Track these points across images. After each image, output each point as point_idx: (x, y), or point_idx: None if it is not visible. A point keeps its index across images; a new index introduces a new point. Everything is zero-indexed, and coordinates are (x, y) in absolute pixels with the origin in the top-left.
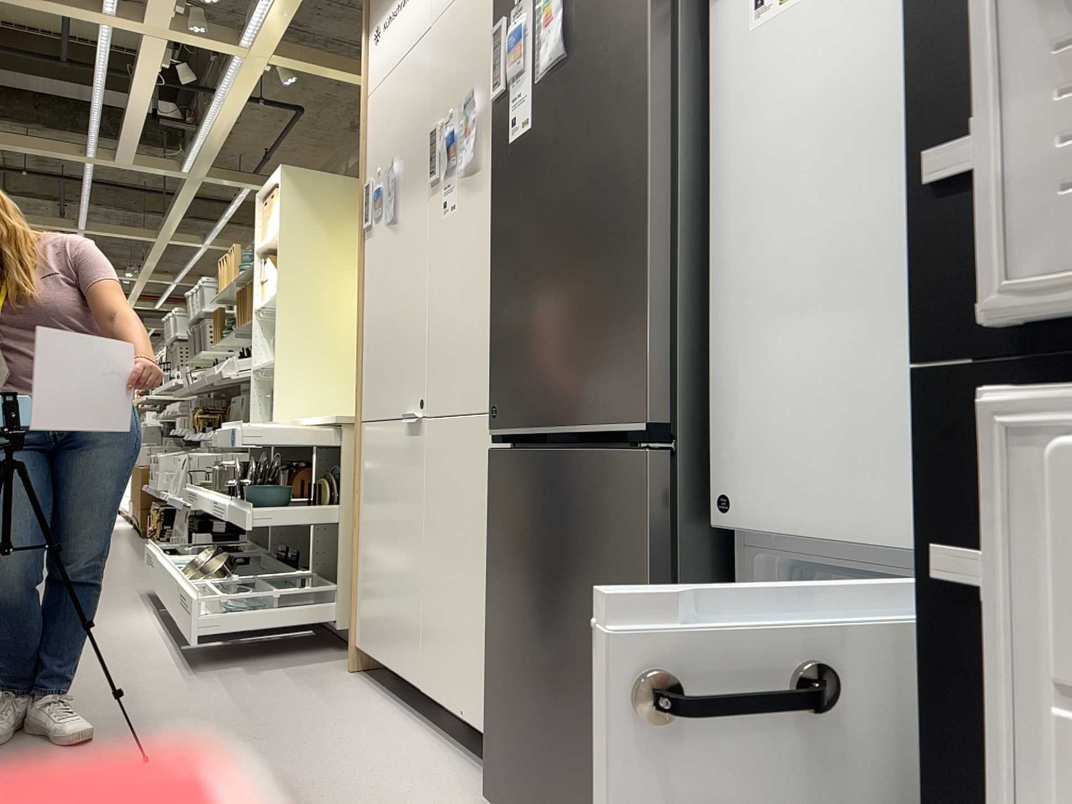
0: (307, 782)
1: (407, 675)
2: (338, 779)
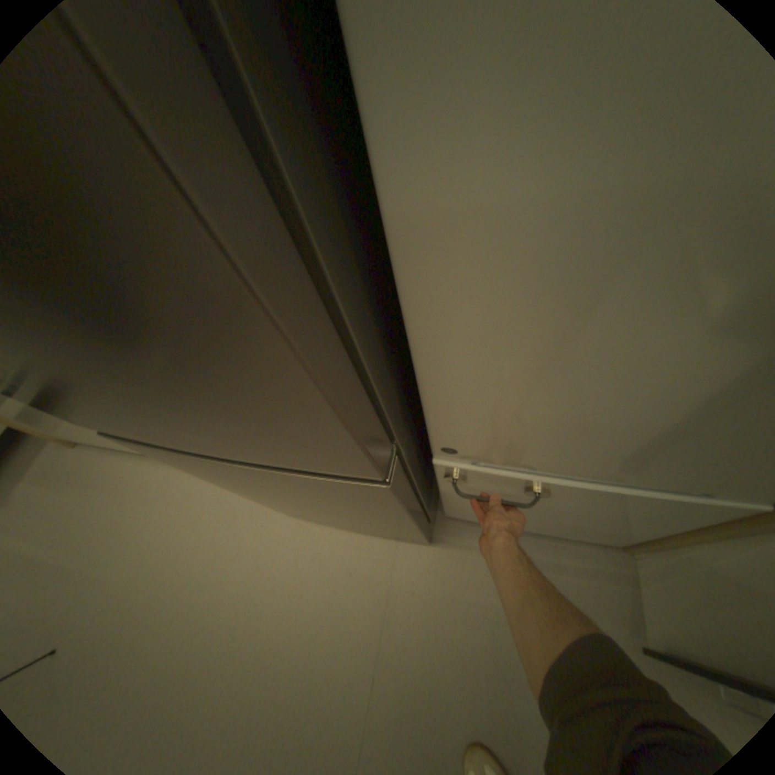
0: (165, 571)
1: None
2: (179, 553)
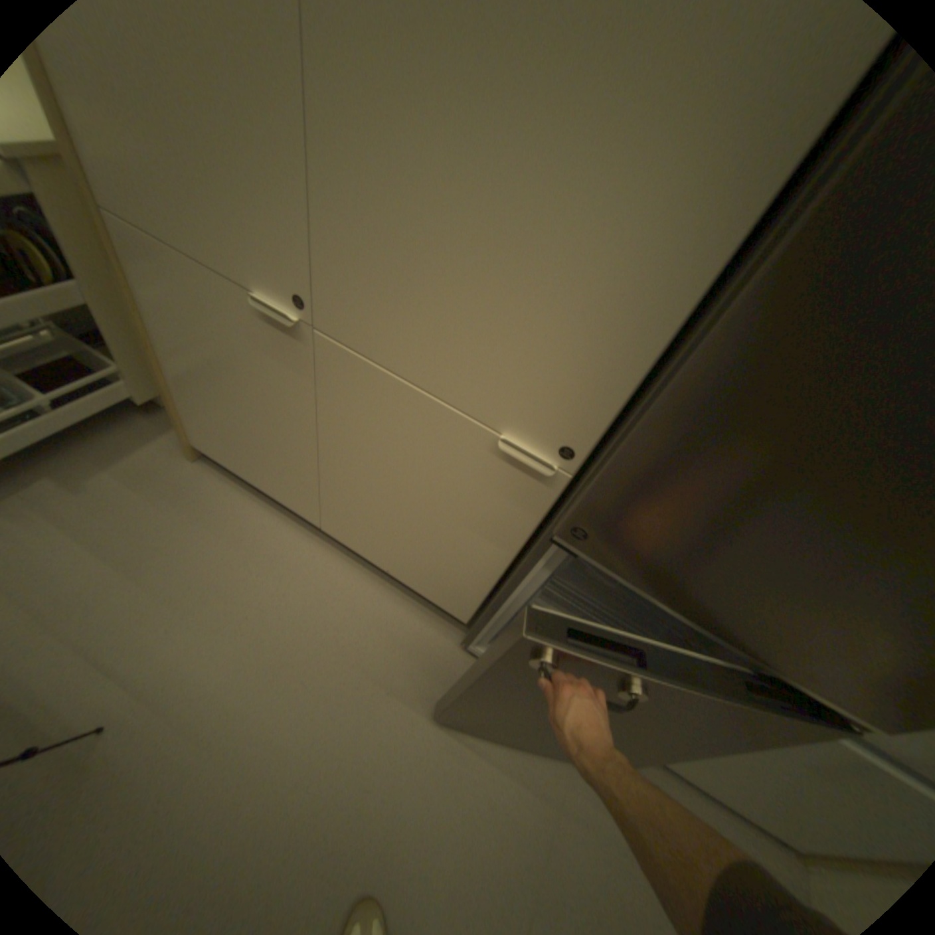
0: (292, 677)
1: (296, 509)
2: (315, 661)
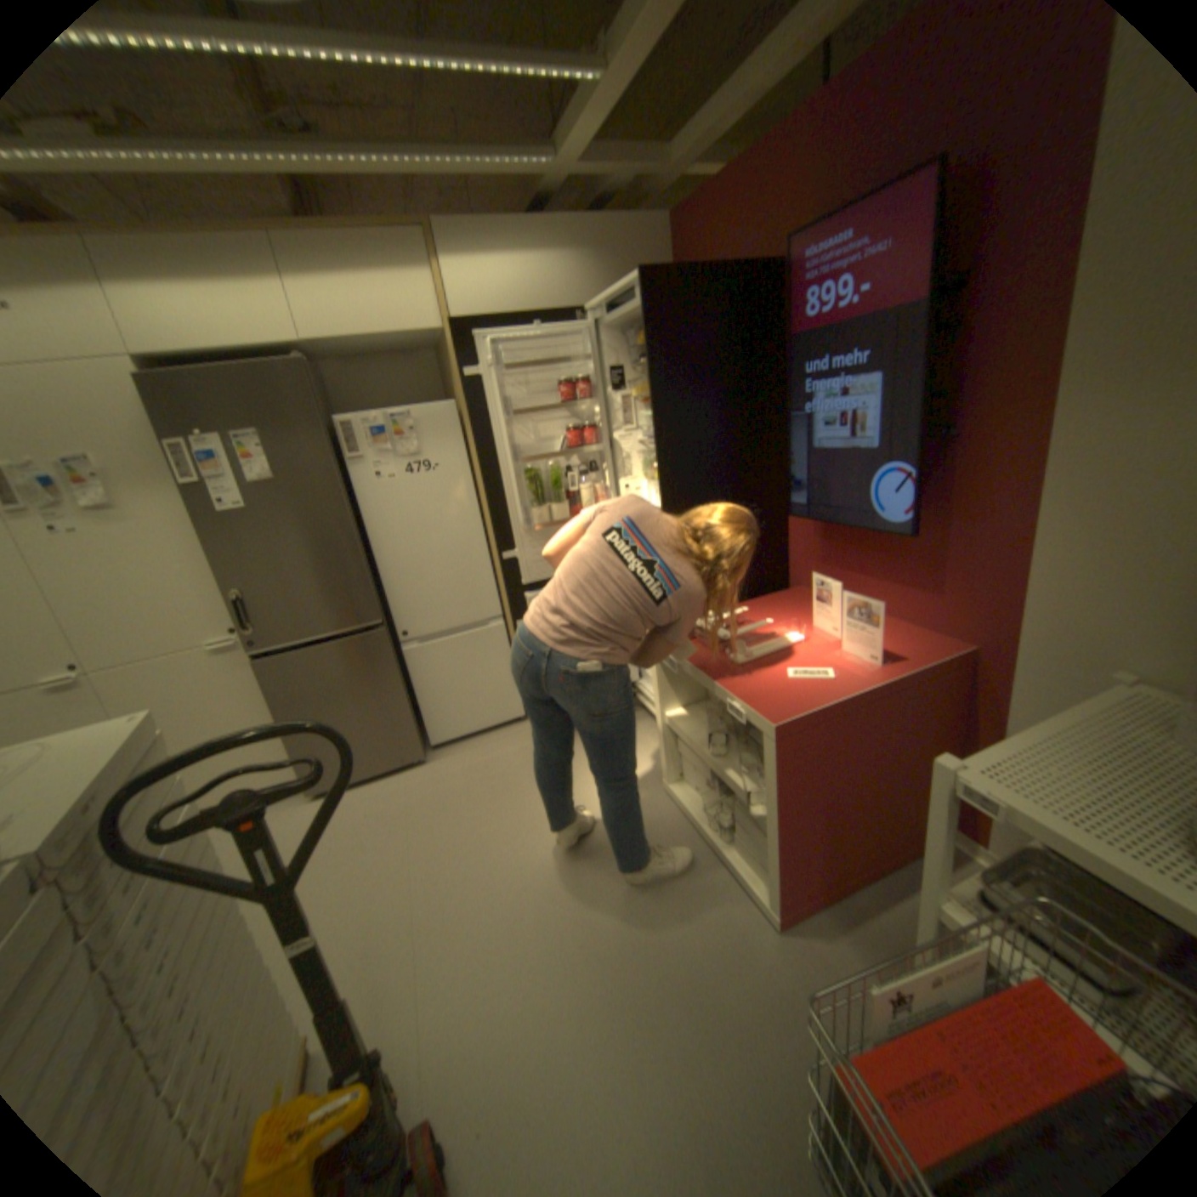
0: None
1: None
2: None
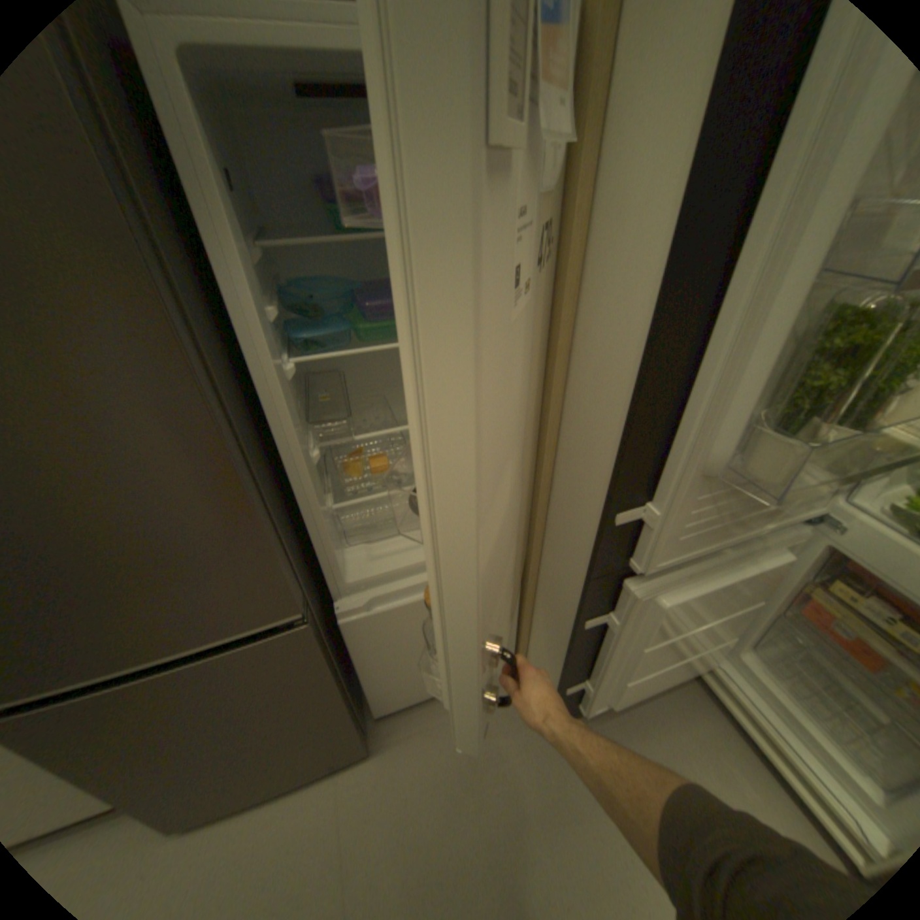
0: None
1: None
2: None
